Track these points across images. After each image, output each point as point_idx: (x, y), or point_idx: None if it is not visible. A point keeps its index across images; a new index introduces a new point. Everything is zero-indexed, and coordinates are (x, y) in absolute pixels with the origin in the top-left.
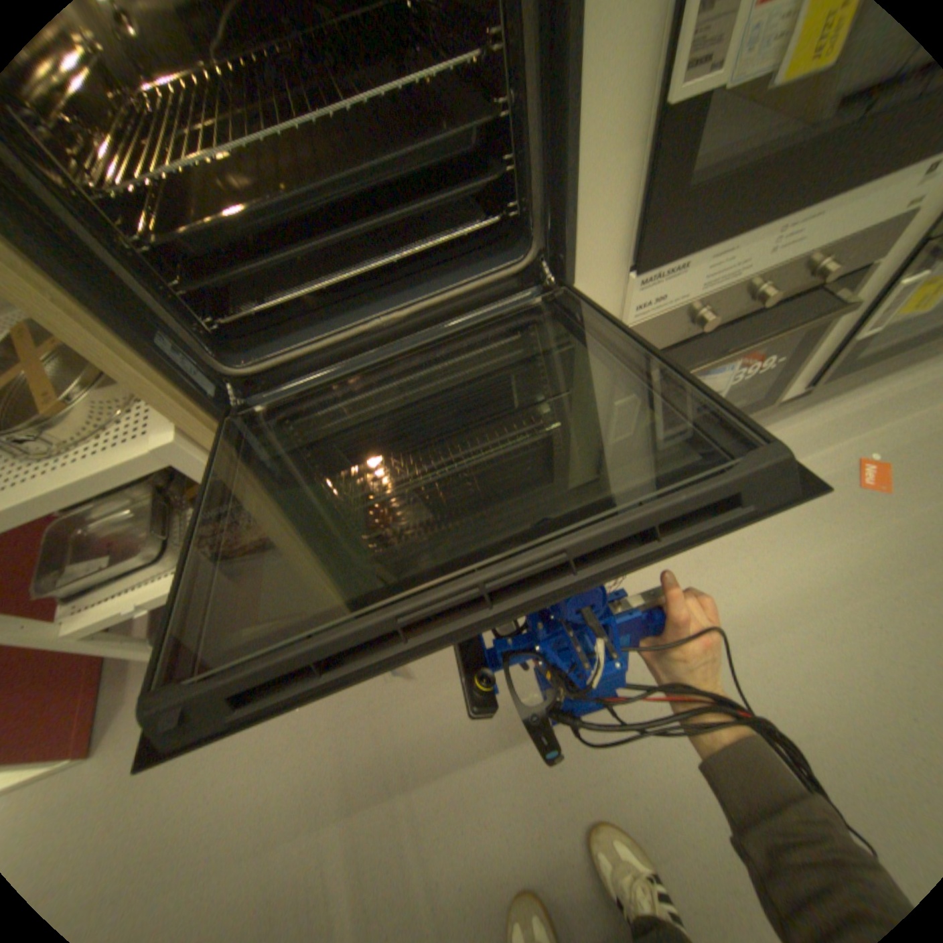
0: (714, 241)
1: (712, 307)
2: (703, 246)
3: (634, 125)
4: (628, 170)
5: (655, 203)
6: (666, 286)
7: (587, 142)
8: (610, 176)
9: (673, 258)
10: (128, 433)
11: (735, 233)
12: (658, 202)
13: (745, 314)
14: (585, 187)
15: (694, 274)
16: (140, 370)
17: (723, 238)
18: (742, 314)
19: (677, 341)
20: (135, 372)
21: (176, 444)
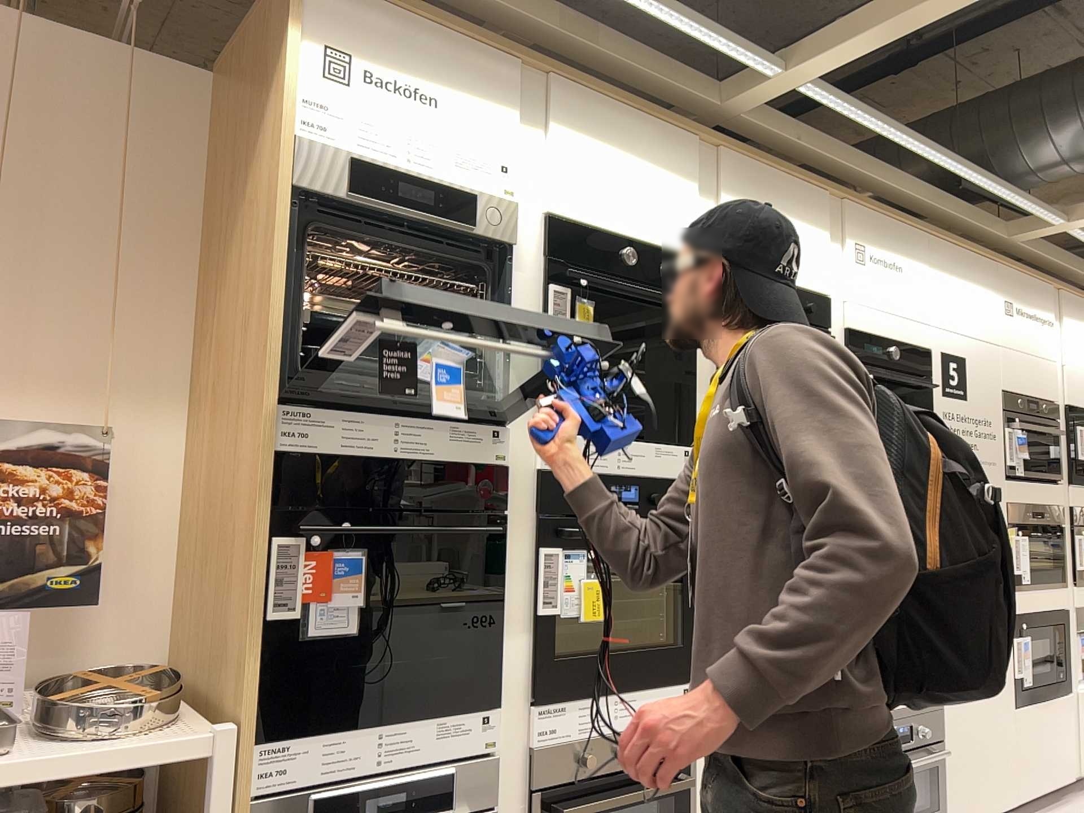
0: (577, 698)
1: (589, 752)
2: (571, 697)
3: (524, 622)
4: (523, 641)
5: (539, 660)
6: (554, 720)
7: (504, 623)
8: (515, 642)
9: (554, 700)
10: (180, 729)
11: (588, 695)
12: (540, 661)
13: (617, 773)
14: (503, 643)
15: (570, 717)
16: (259, 667)
17: (581, 696)
18: (613, 769)
19: (572, 783)
20: (254, 668)
21: (233, 730)
